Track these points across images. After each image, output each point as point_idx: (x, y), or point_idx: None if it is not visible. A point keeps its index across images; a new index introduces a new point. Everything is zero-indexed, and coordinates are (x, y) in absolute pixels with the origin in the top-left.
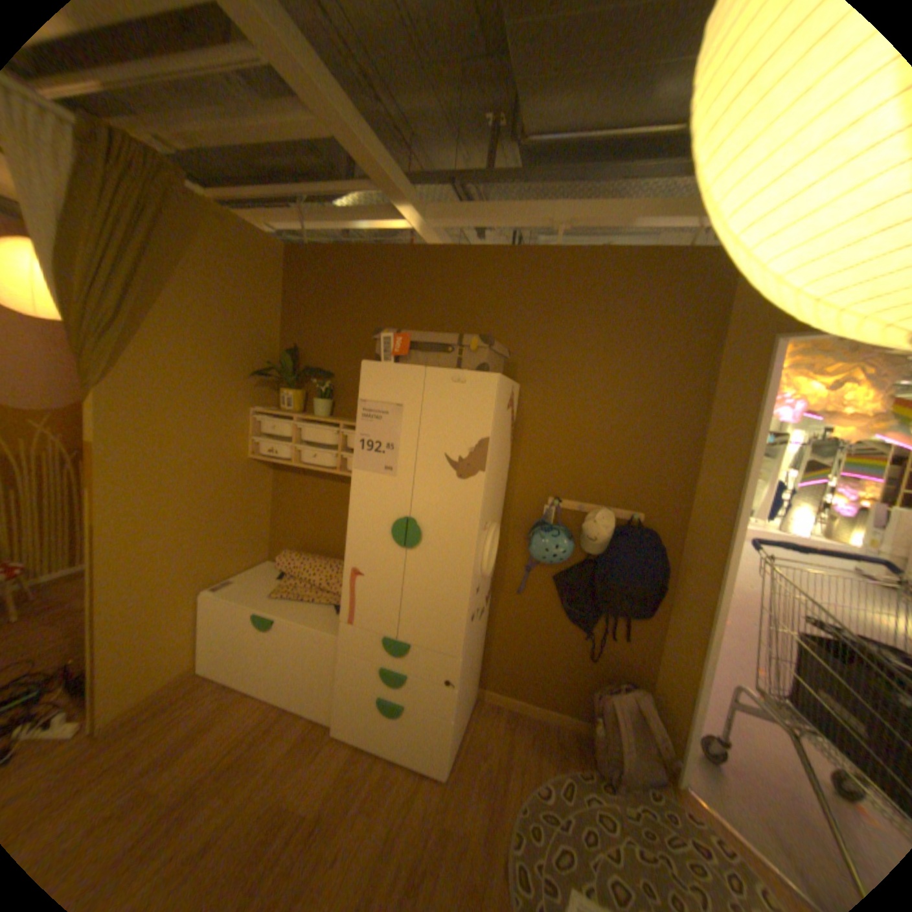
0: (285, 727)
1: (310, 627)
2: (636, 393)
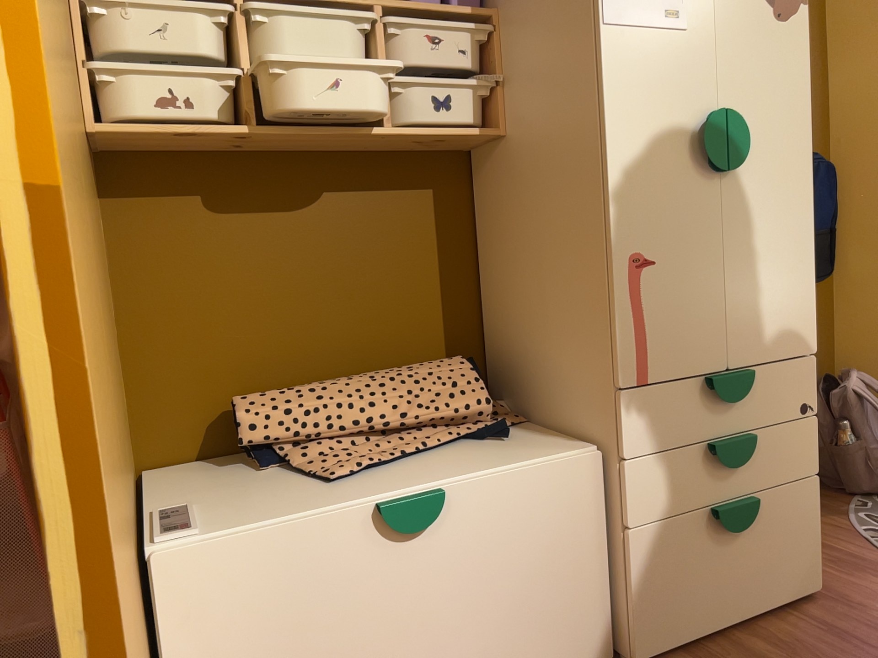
0: None
1: (519, 463)
2: None
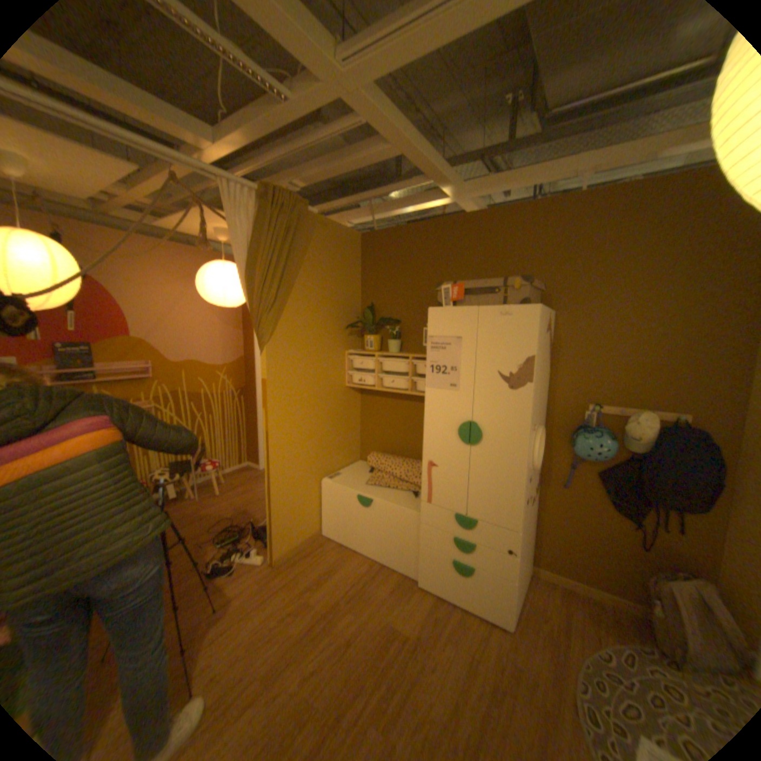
0: (385, 576)
1: (398, 505)
2: (674, 305)
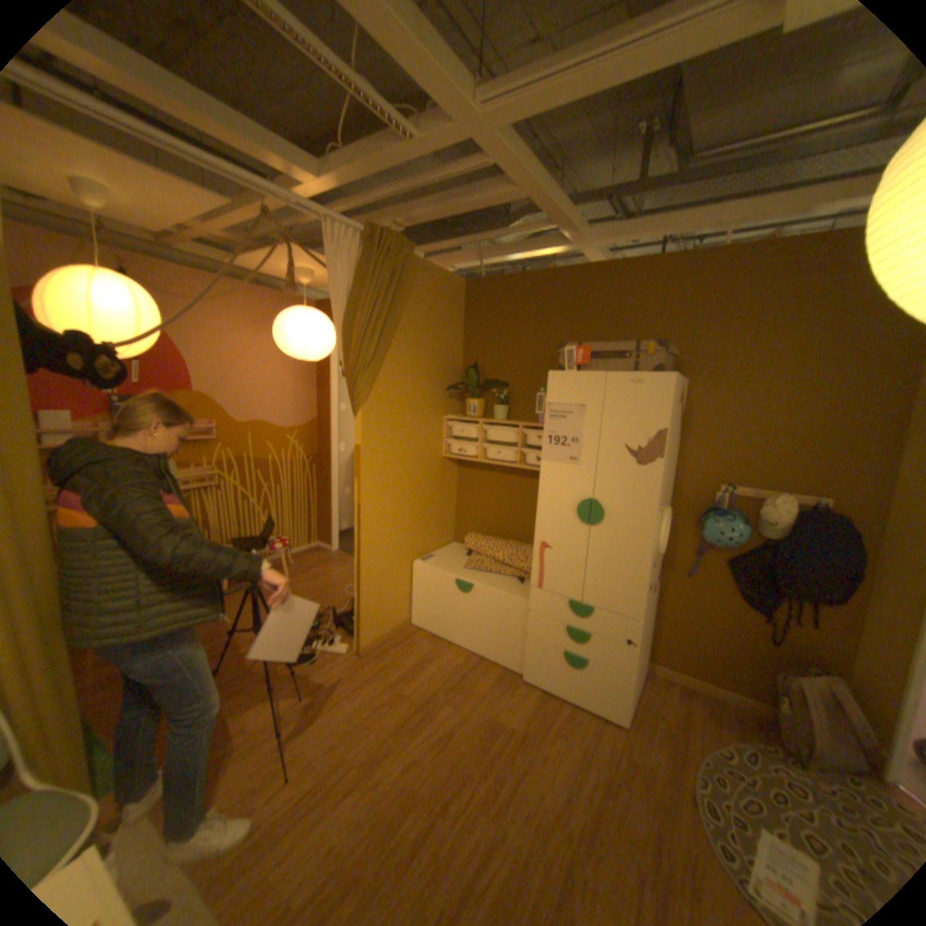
0: (485, 669)
1: (502, 591)
2: (820, 378)
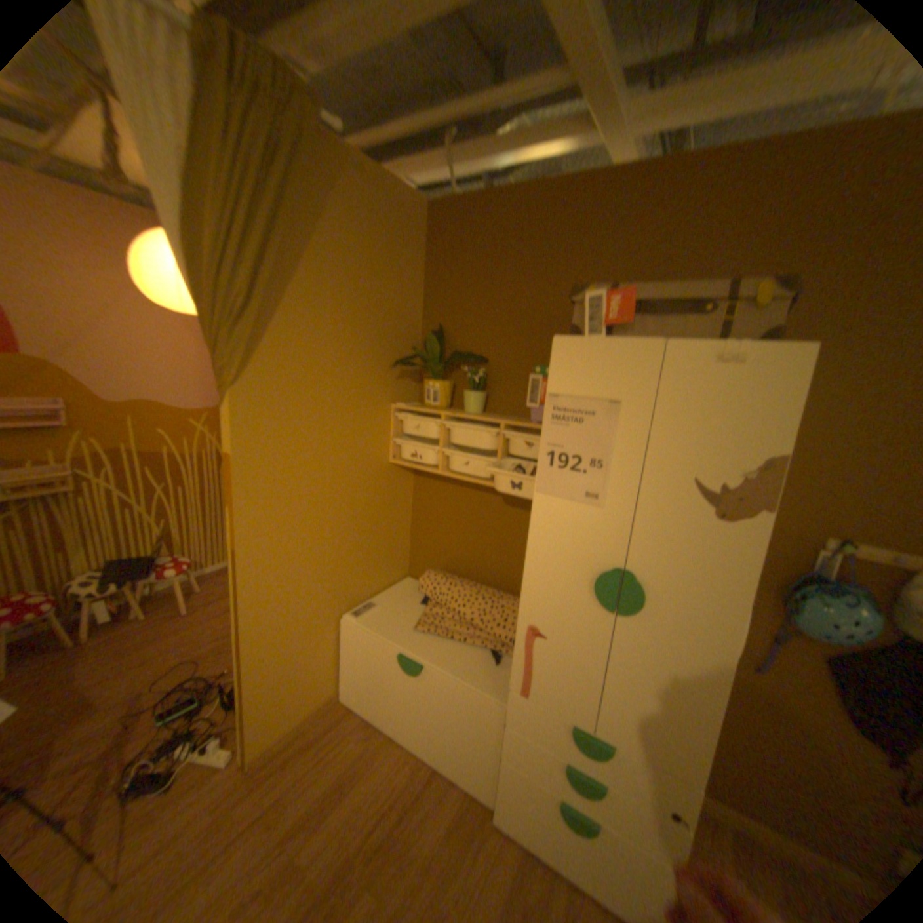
0: (438, 796)
1: (467, 681)
2: None
